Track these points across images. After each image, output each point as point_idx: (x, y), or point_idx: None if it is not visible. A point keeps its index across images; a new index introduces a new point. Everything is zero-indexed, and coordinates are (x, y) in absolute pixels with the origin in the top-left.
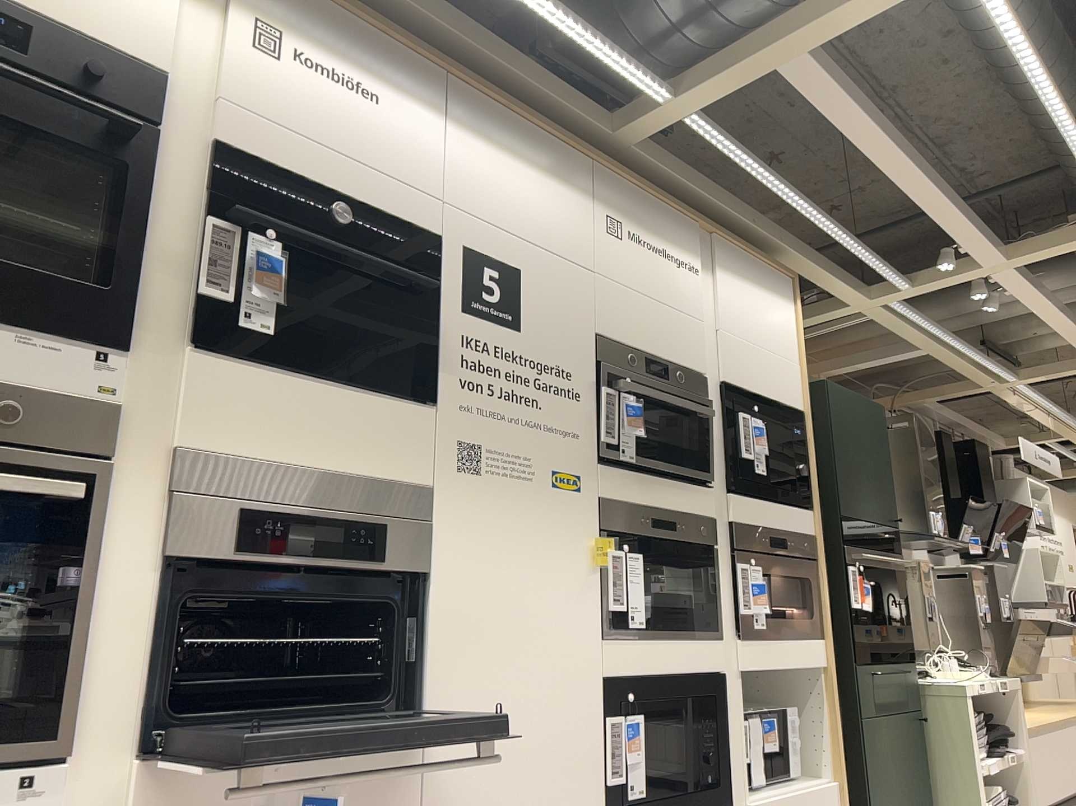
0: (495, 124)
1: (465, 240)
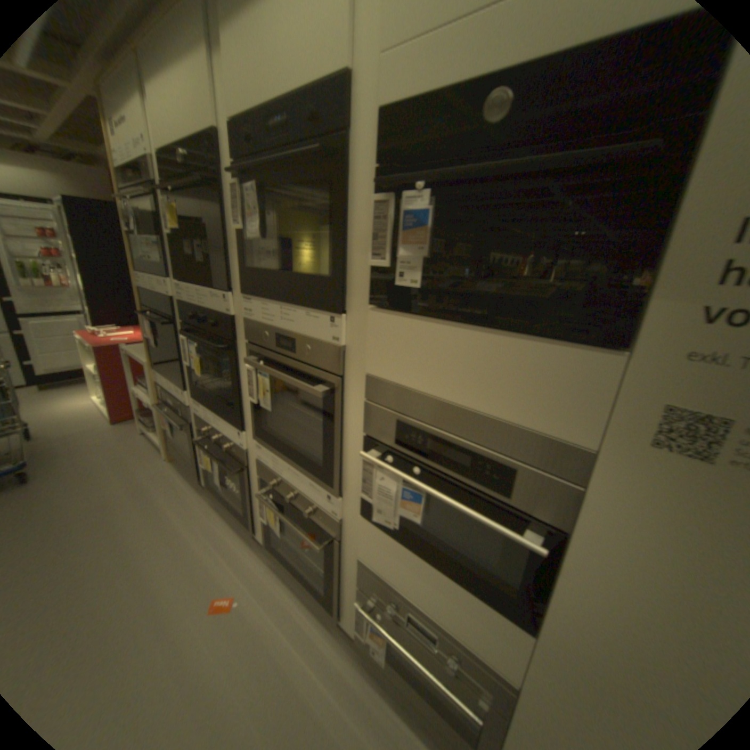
0: None
1: None
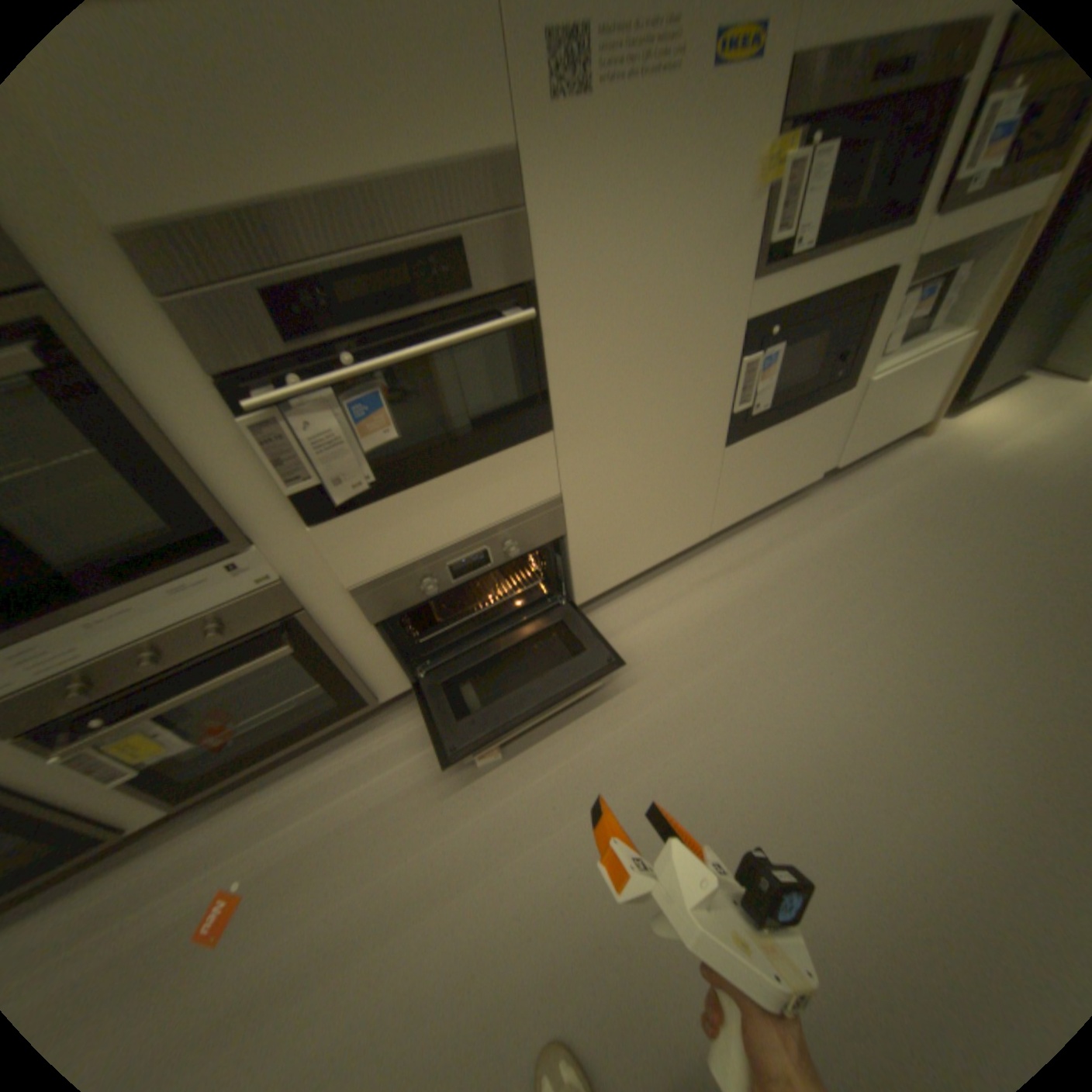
0: None
1: None
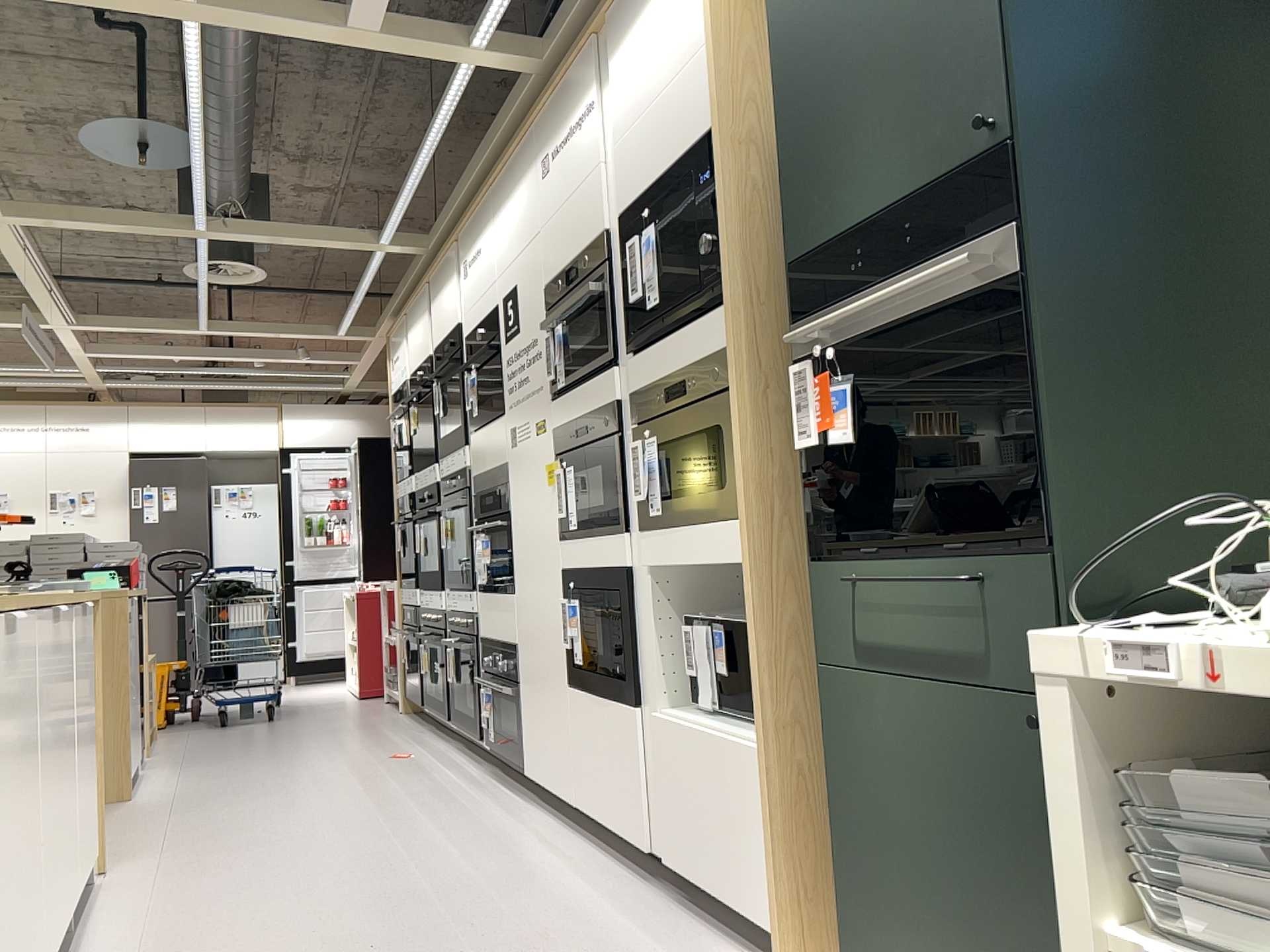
0: (503, 190)
1: (502, 295)
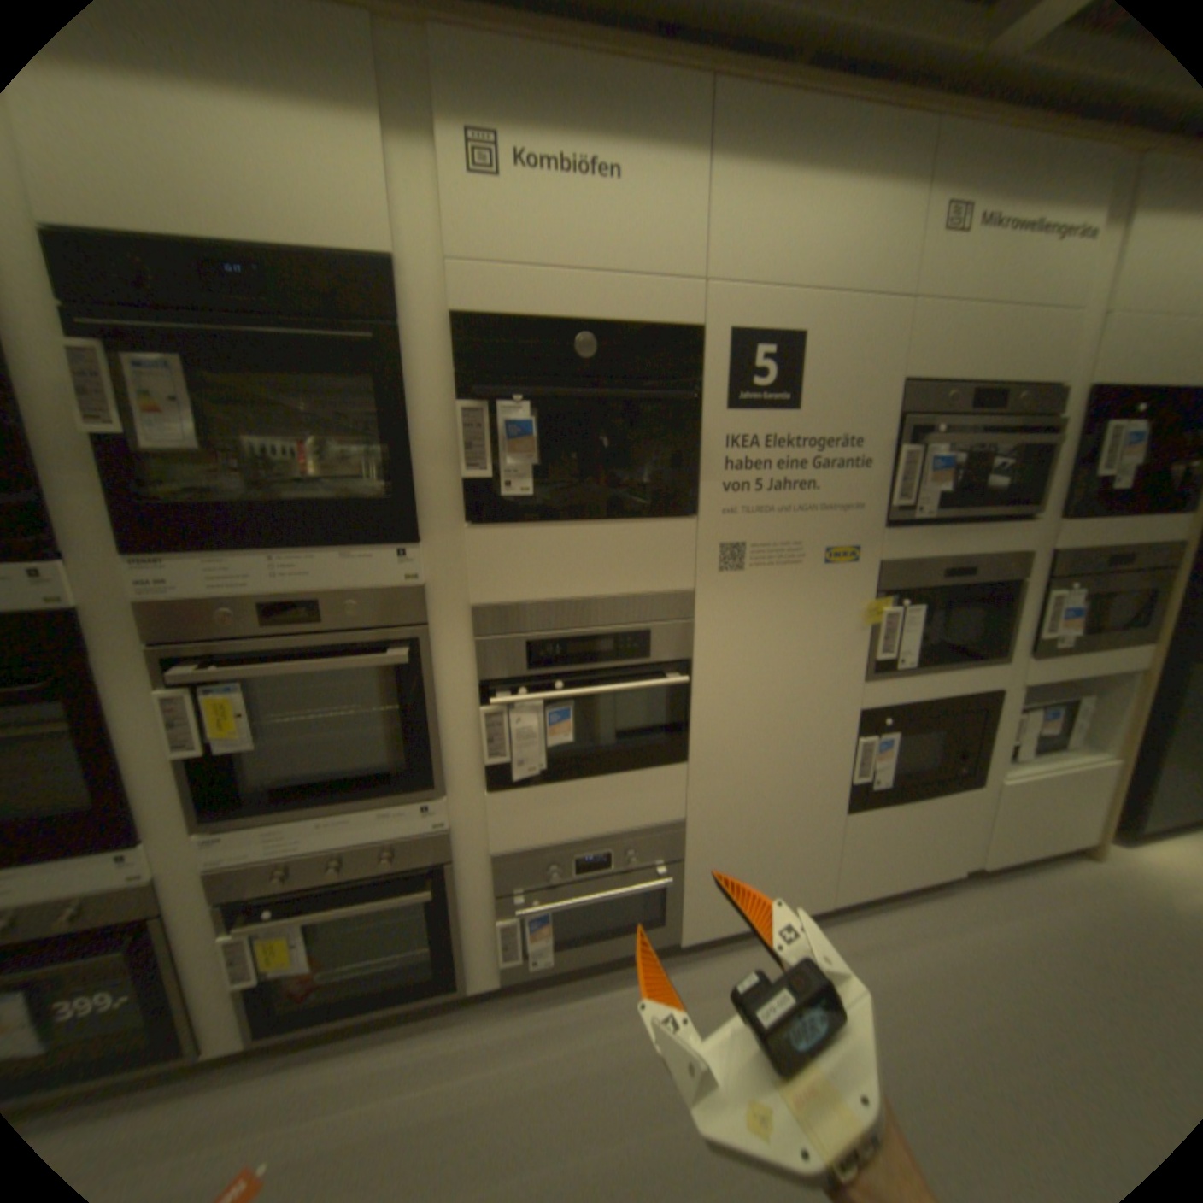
0: (780, 132)
1: (732, 322)
